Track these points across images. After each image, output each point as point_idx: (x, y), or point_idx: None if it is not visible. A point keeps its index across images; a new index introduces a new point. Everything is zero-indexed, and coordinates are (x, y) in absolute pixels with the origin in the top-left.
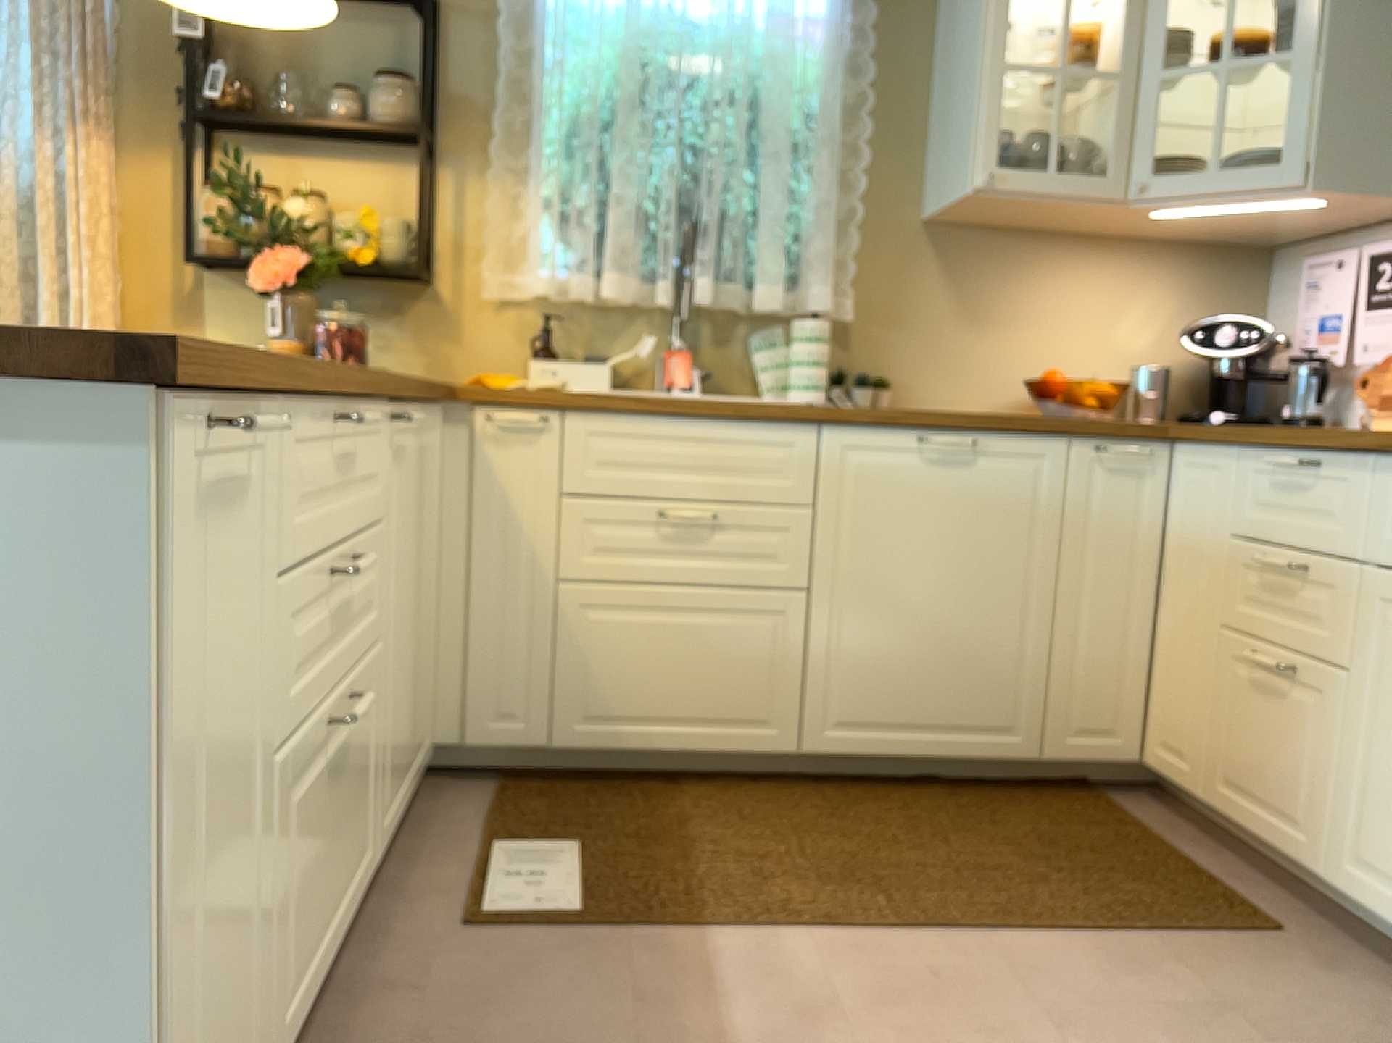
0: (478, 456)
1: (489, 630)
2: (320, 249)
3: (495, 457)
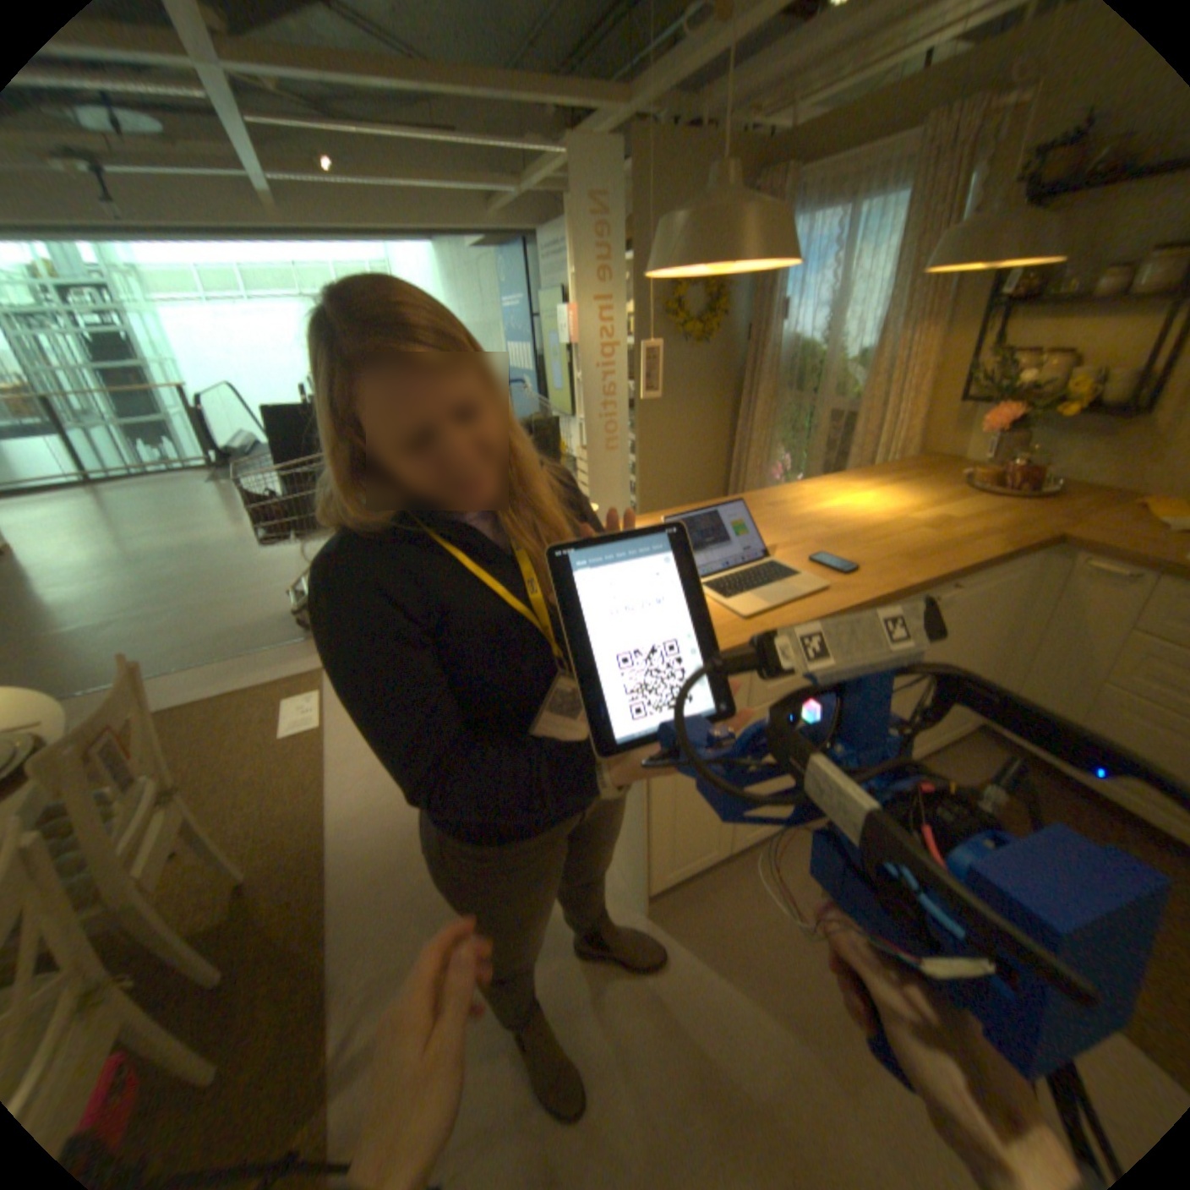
0: (1074, 583)
1: (1044, 686)
2: (1048, 395)
3: (1088, 588)
